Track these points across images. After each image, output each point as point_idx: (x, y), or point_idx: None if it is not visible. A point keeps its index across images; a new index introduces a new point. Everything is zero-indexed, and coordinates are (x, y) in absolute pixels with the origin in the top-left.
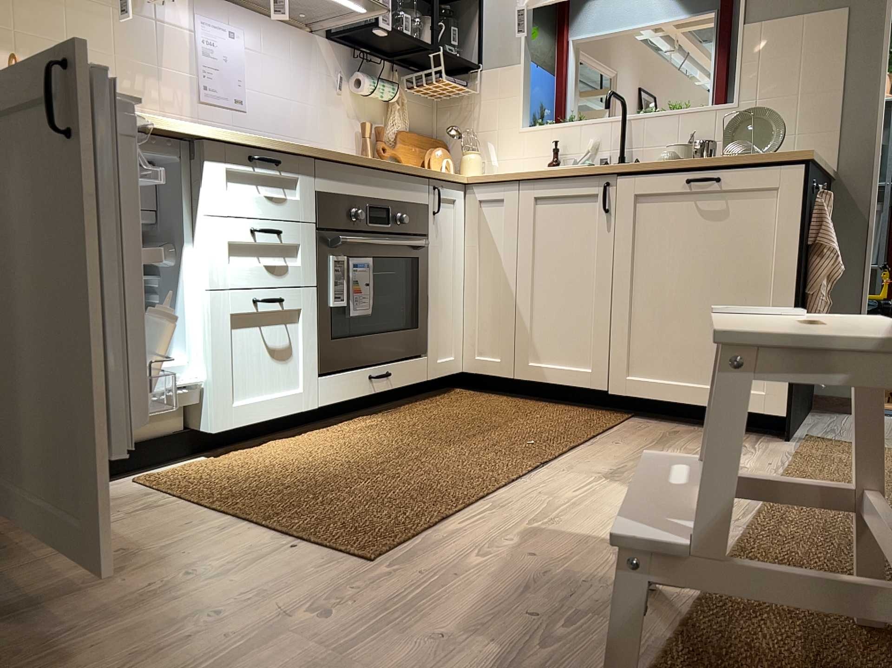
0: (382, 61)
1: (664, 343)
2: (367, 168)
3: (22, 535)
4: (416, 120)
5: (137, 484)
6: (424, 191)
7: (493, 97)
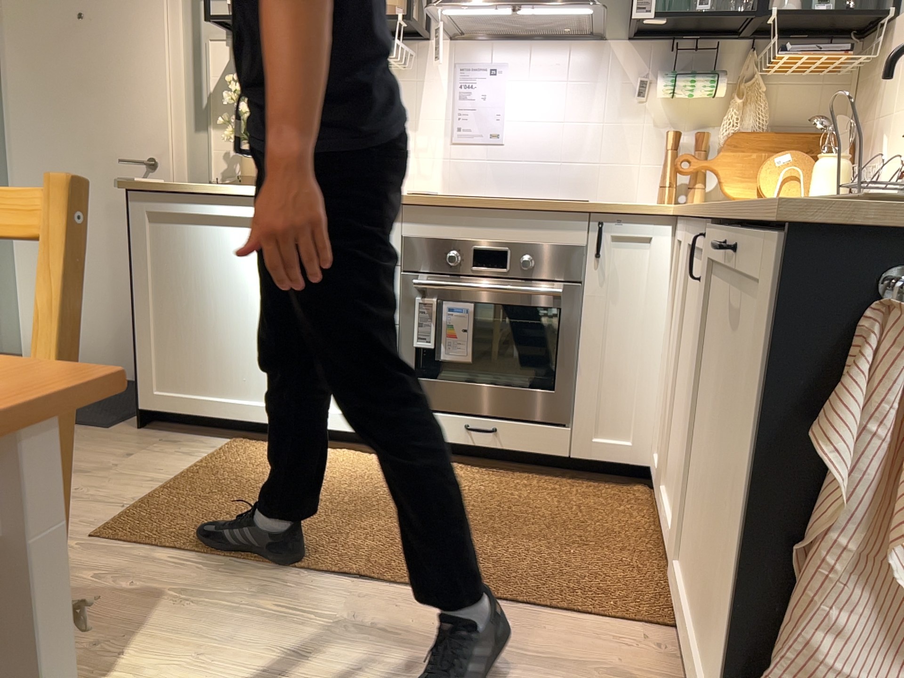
0: (730, 41)
1: (700, 538)
2: (473, 209)
3: (144, 439)
4: (800, 109)
5: (234, 440)
6: (579, 230)
7: (899, 60)
